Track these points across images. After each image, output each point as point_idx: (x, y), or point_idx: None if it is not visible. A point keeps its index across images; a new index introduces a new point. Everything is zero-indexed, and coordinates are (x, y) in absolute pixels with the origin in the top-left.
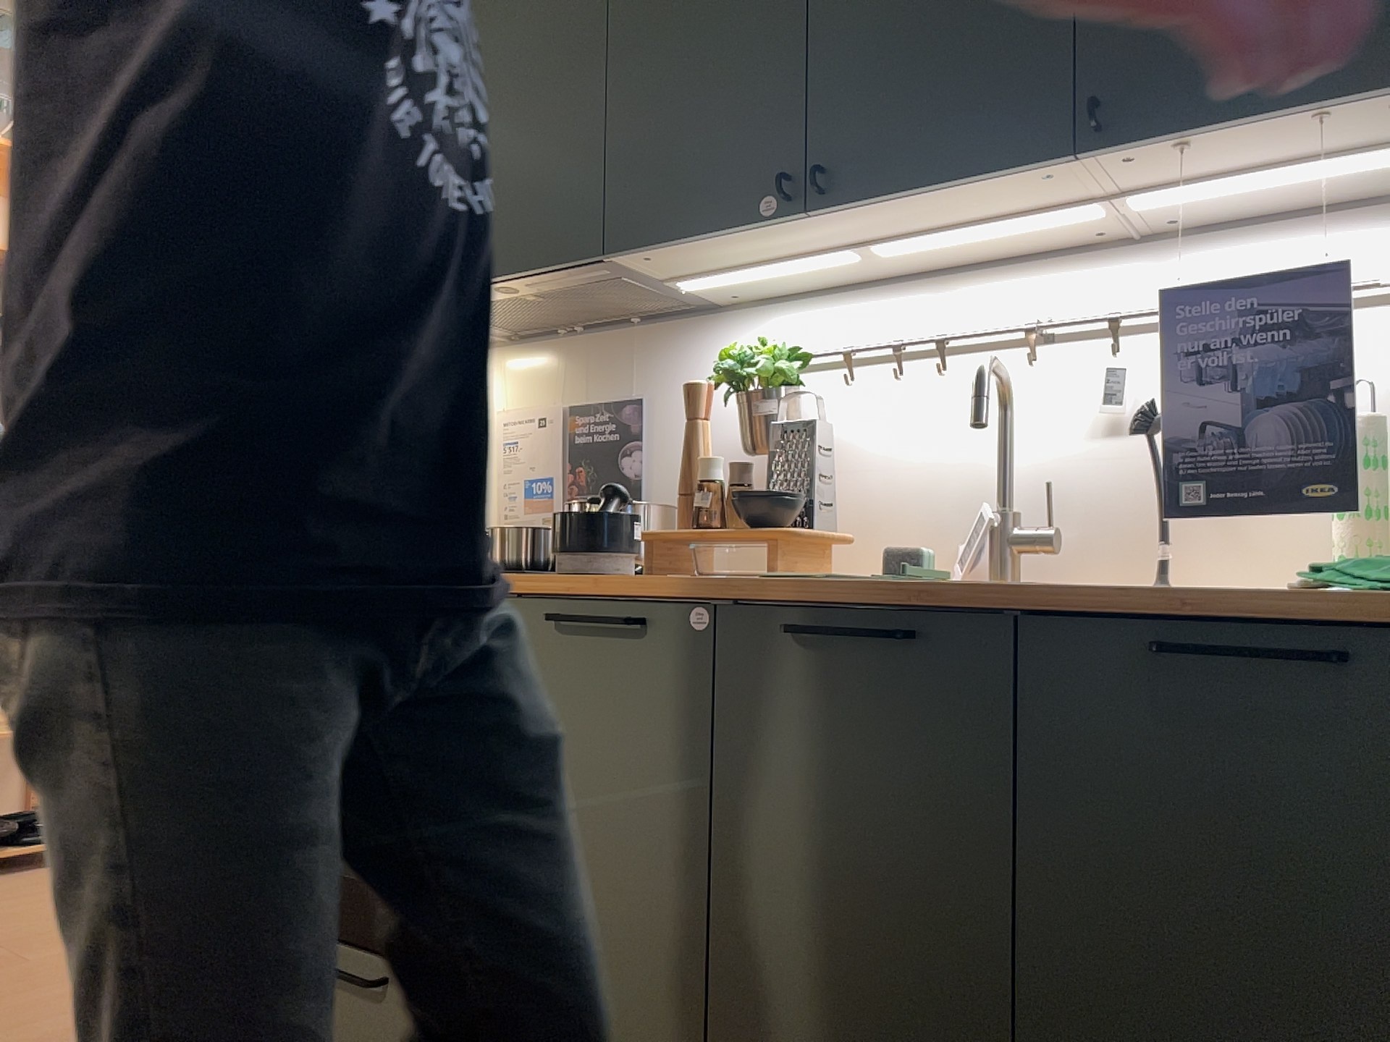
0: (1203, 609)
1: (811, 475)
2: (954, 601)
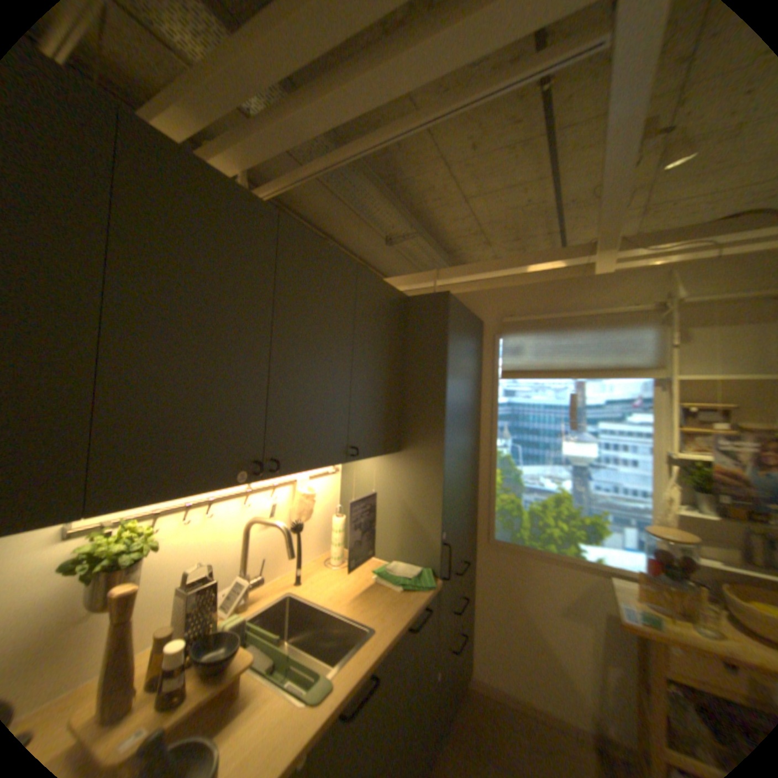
0: (418, 616)
1: (207, 614)
2: (384, 656)
